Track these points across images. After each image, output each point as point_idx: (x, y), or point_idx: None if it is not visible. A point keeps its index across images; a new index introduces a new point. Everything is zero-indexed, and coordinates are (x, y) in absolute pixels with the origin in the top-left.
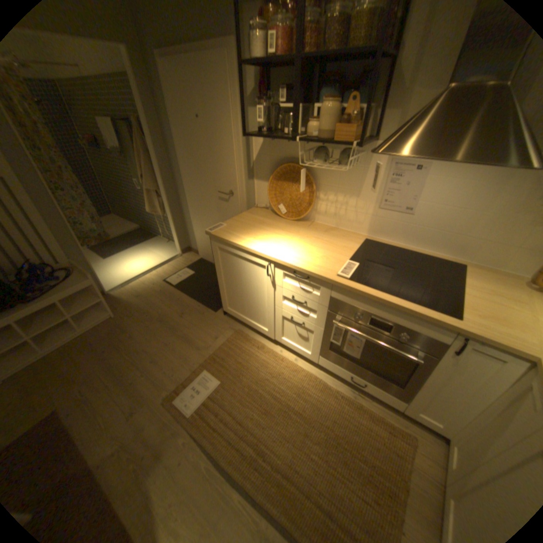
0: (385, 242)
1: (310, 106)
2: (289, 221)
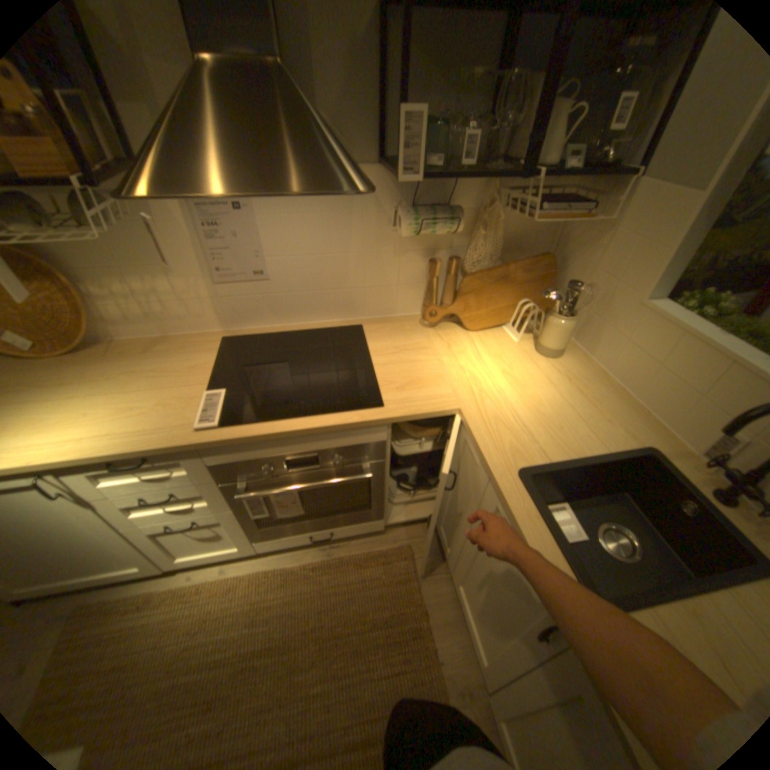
0: (255, 330)
1: None
2: (53, 358)
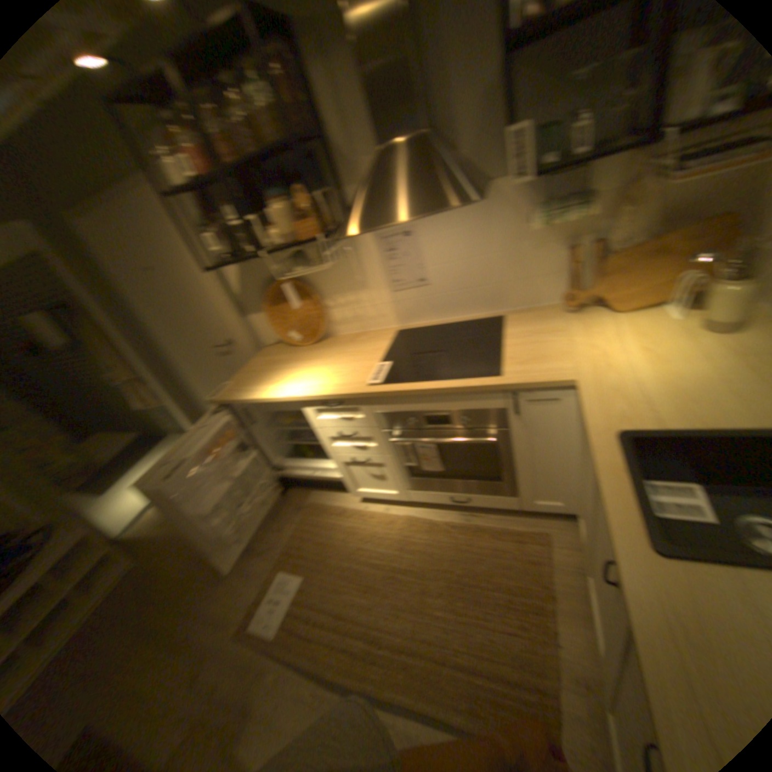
0: (417, 326)
1: (263, 213)
2: (304, 347)
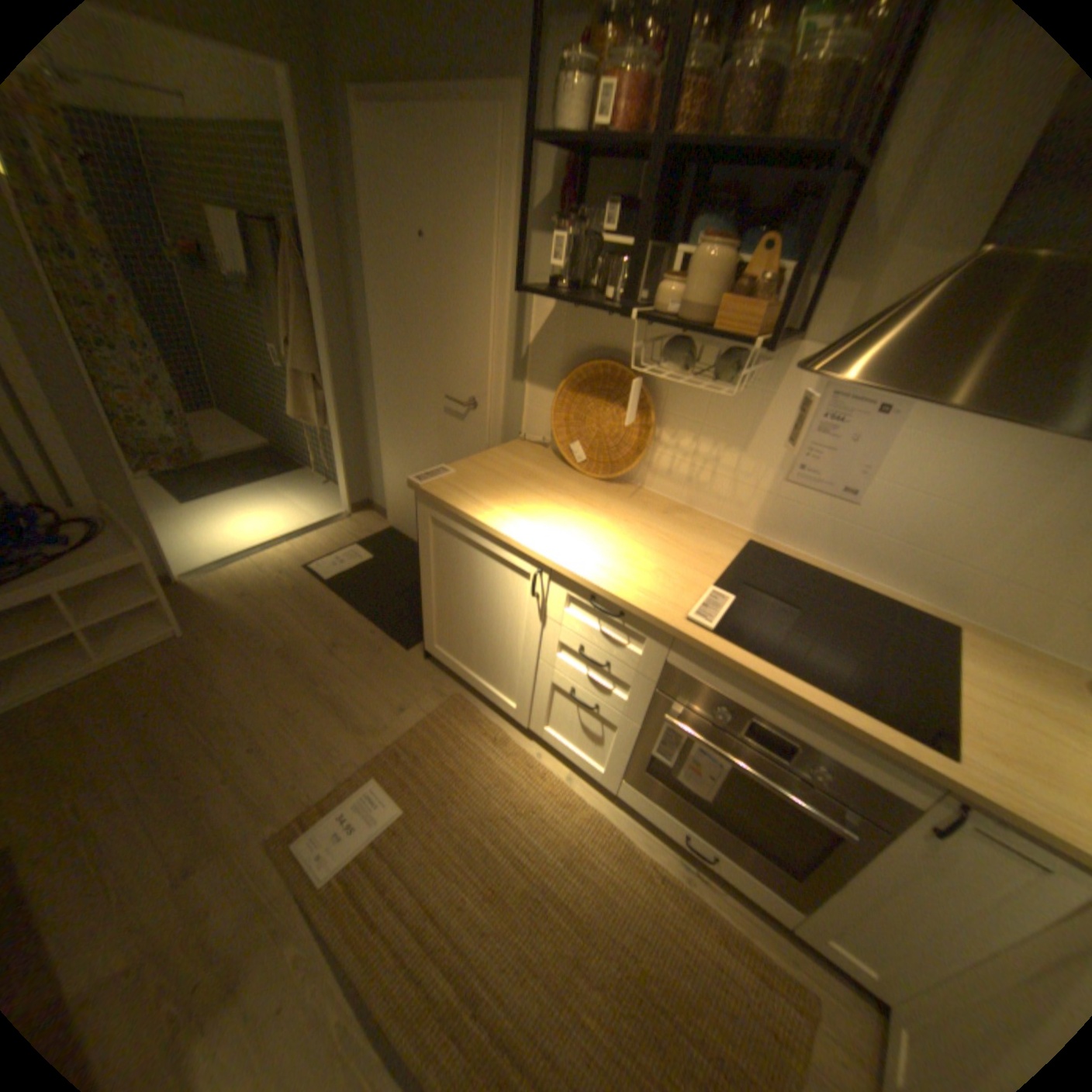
0: (791, 552)
1: (668, 249)
2: (591, 480)
